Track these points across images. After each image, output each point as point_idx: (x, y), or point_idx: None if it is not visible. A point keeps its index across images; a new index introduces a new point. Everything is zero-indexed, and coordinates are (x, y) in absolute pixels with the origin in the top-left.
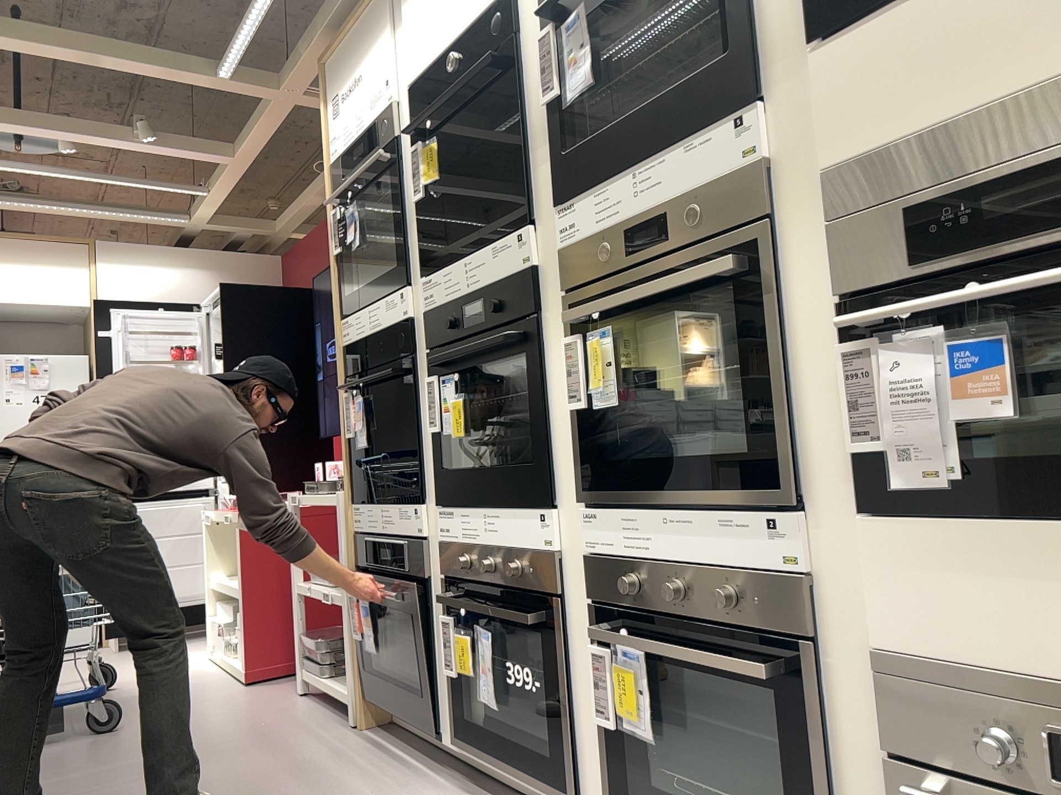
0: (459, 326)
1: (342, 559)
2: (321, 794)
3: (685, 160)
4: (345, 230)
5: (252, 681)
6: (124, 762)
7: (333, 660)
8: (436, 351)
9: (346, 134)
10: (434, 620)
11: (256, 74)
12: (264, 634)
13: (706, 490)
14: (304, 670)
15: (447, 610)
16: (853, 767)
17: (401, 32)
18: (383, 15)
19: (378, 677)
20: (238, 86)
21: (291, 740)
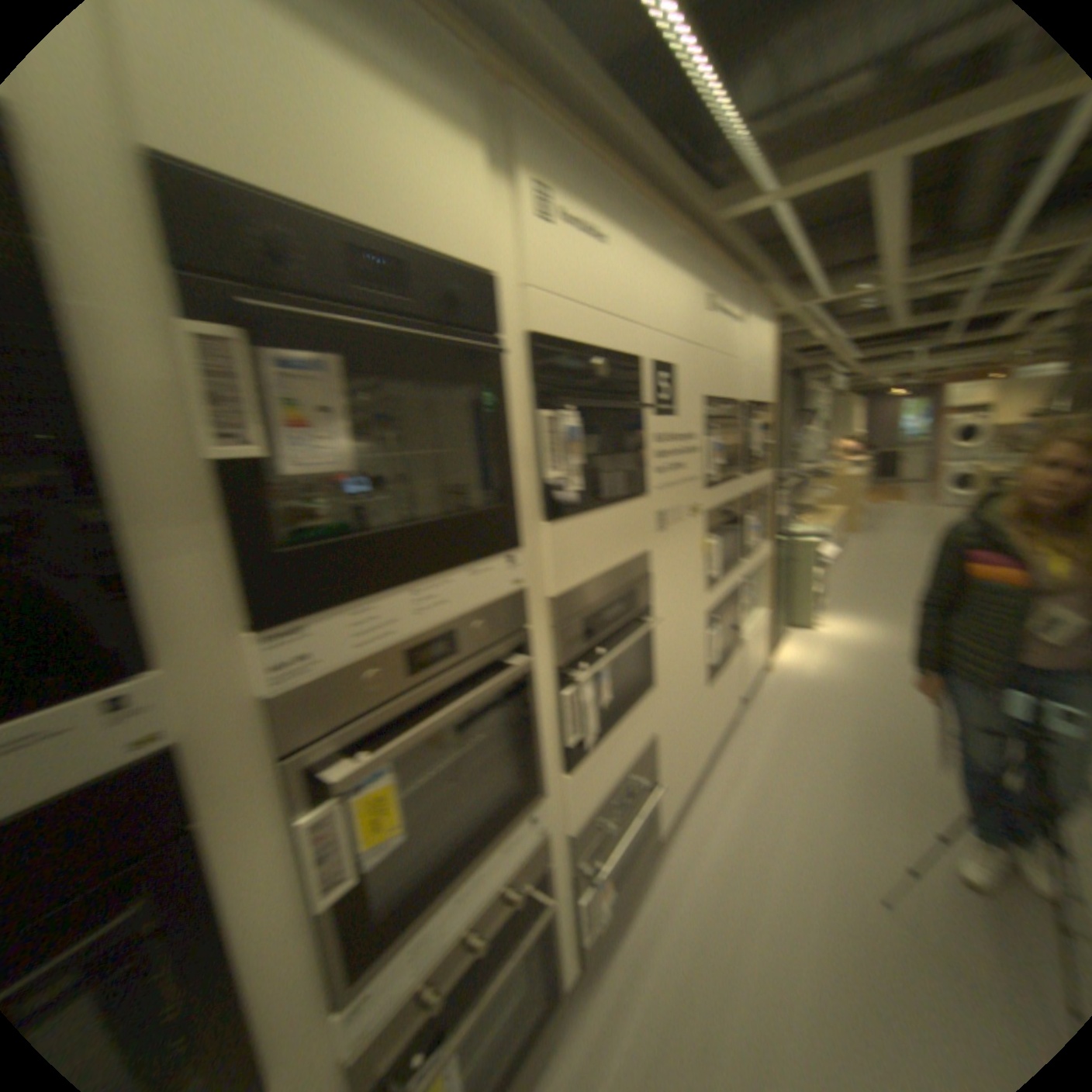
0: None
1: None
2: None
3: (477, 584)
4: None
5: None
6: None
7: None
8: None
9: None
10: None
11: None
12: None
13: (497, 842)
14: None
15: None
16: (559, 913)
17: None
18: None
19: None
20: None
21: None
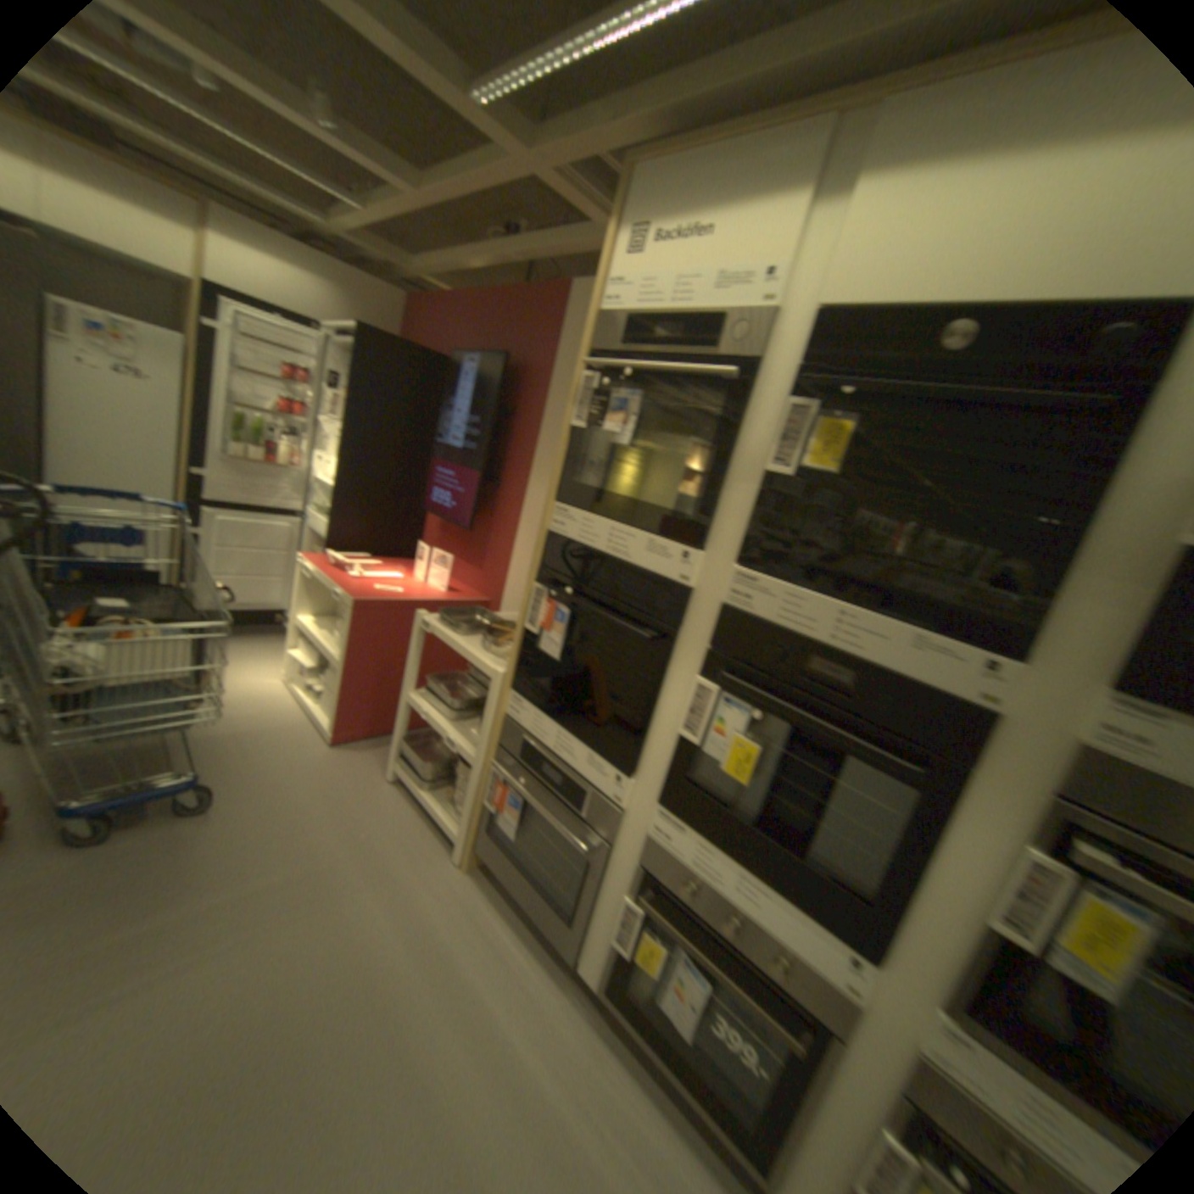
0: (794, 672)
1: (485, 733)
2: (458, 1018)
3: None
4: (602, 411)
5: (334, 747)
6: (223, 896)
7: (432, 777)
8: (728, 662)
9: (647, 287)
10: (606, 881)
11: (507, 109)
12: (353, 708)
13: None
14: (397, 769)
15: (636, 898)
16: None
17: (833, 206)
18: (809, 158)
19: (500, 852)
20: (483, 117)
21: (399, 880)
